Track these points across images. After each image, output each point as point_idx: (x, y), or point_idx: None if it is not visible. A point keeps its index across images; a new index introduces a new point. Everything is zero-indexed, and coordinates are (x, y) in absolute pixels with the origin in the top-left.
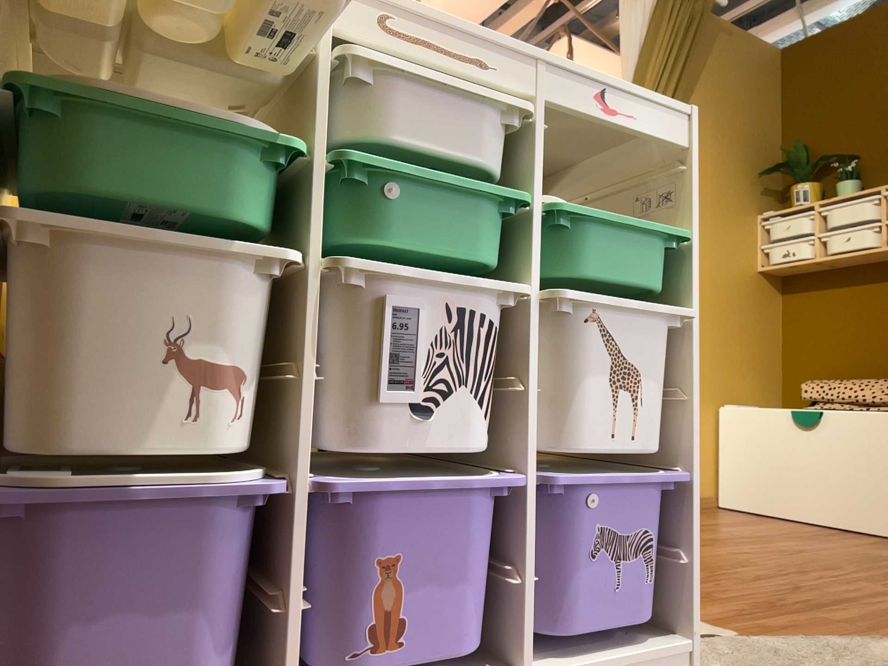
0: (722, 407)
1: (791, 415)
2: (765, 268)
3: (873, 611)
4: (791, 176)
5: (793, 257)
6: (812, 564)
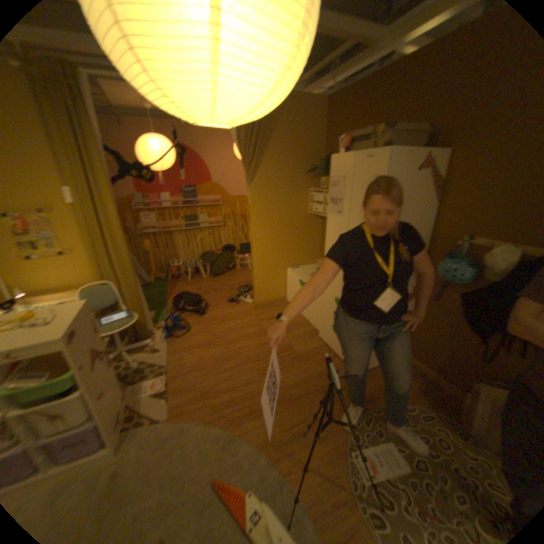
0: (287, 271)
1: (299, 283)
2: (311, 213)
3: (228, 403)
4: (322, 172)
5: (319, 211)
6: (256, 360)
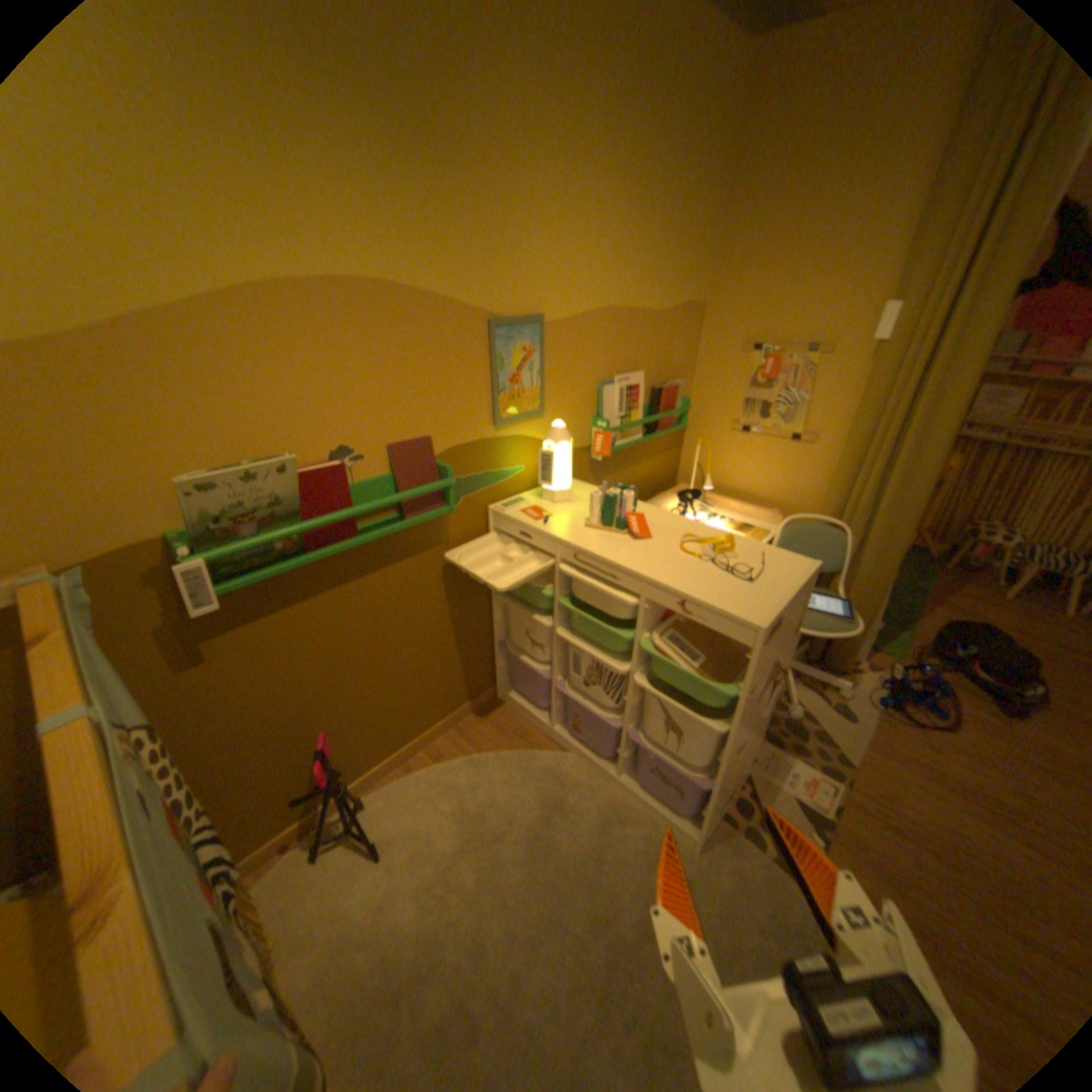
0: None
1: None
2: None
3: None
4: None
5: None
6: None
